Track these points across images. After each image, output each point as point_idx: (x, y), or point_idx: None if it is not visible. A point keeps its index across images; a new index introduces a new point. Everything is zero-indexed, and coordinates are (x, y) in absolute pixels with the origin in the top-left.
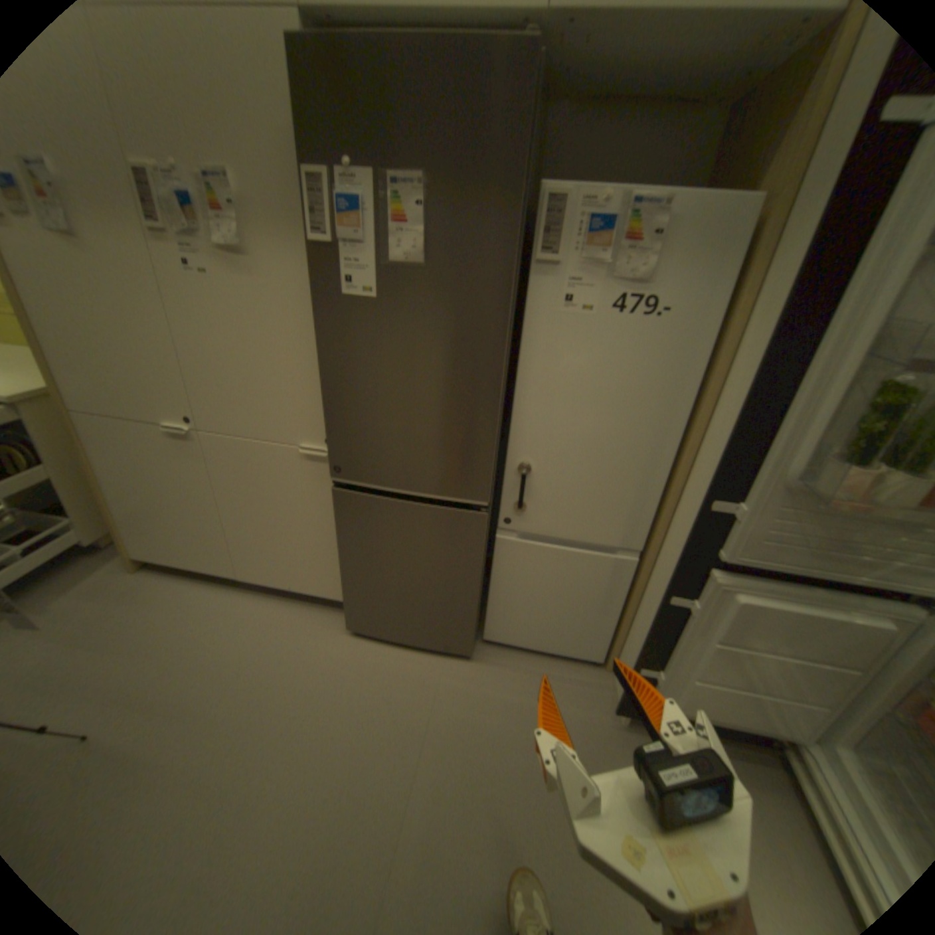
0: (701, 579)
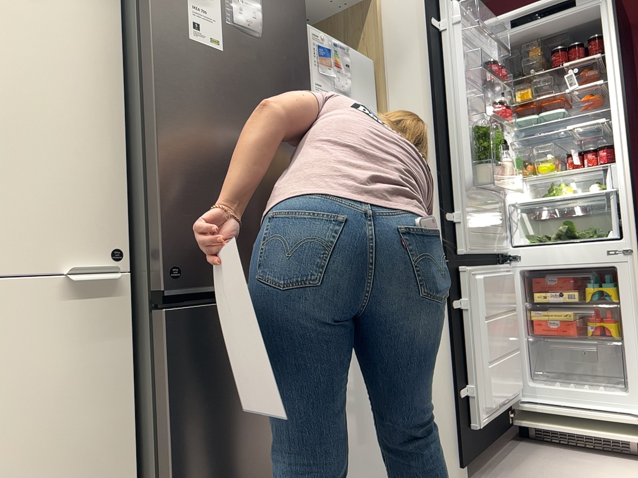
0: (458, 280)
